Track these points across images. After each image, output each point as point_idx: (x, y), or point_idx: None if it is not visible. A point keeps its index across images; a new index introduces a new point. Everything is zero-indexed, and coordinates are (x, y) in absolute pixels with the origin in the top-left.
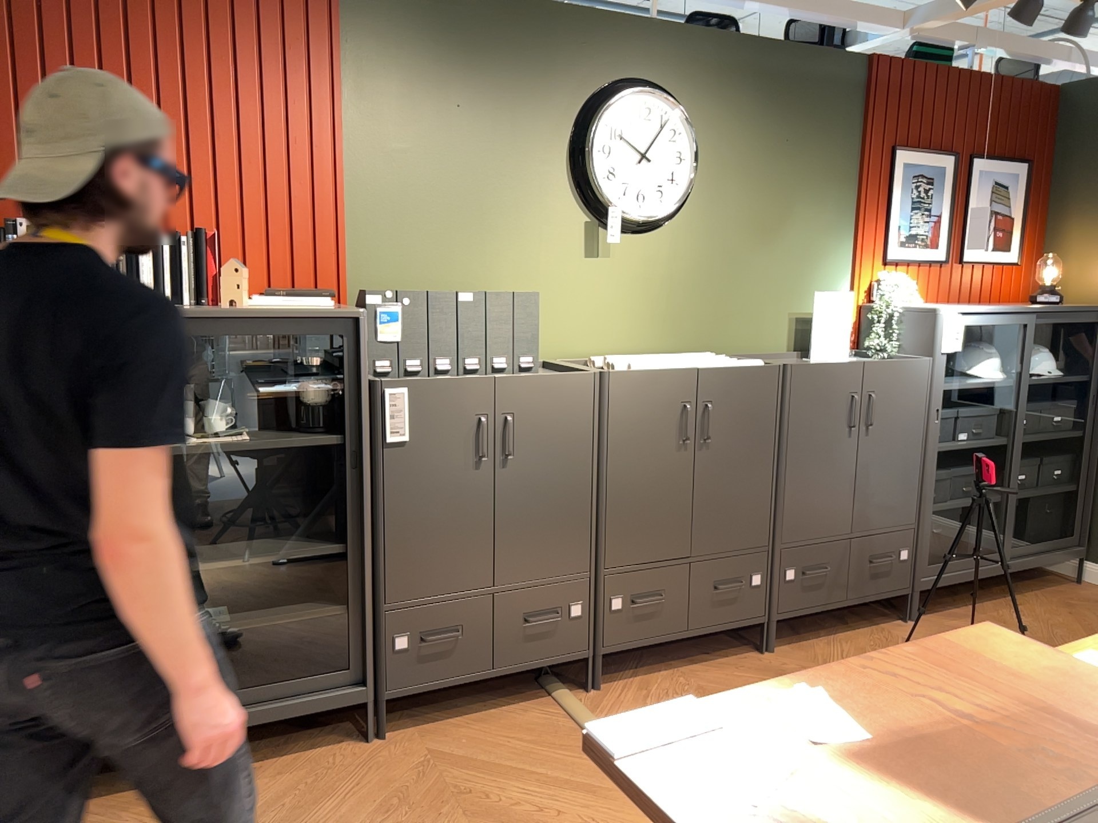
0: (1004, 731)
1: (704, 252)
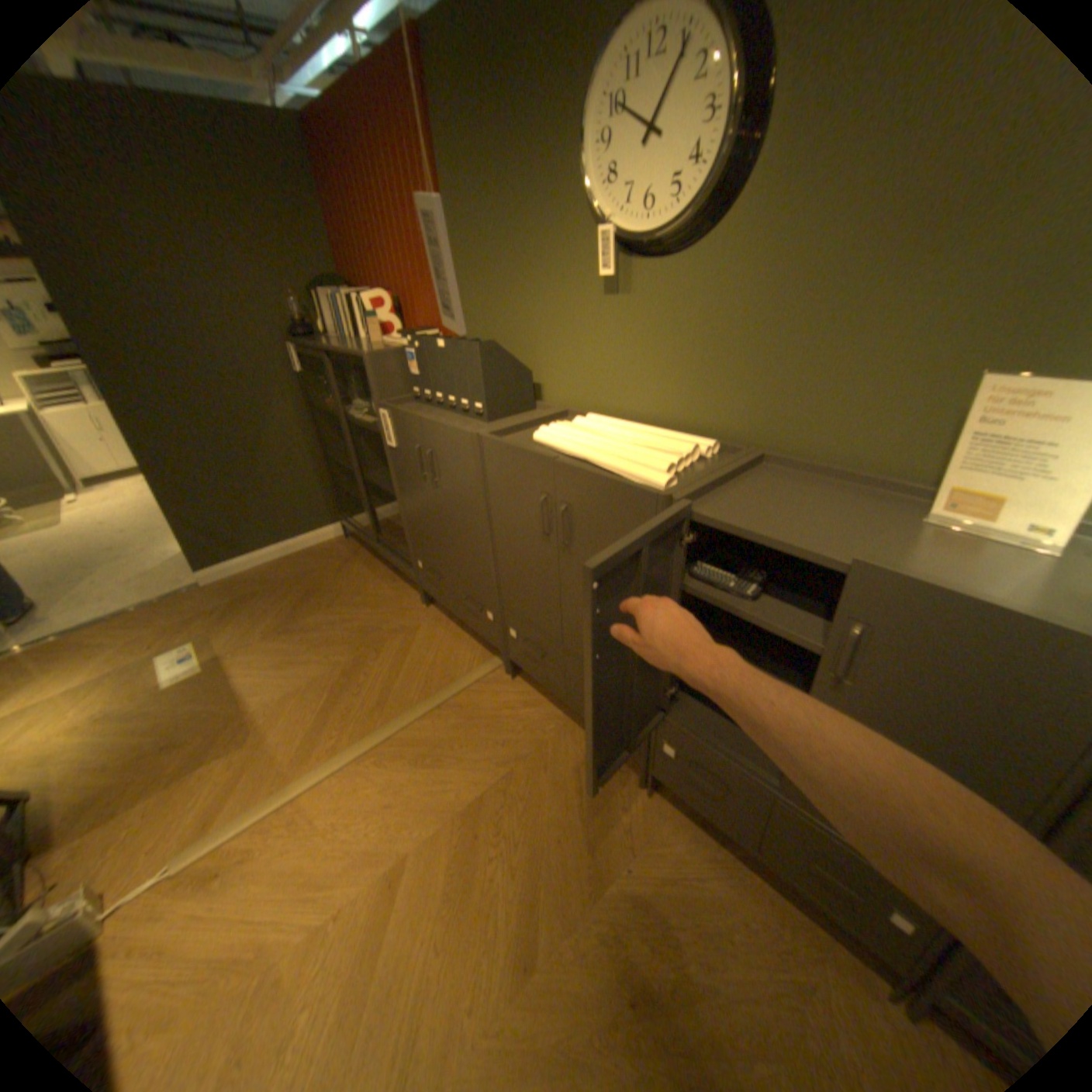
0: None
1: (766, 279)
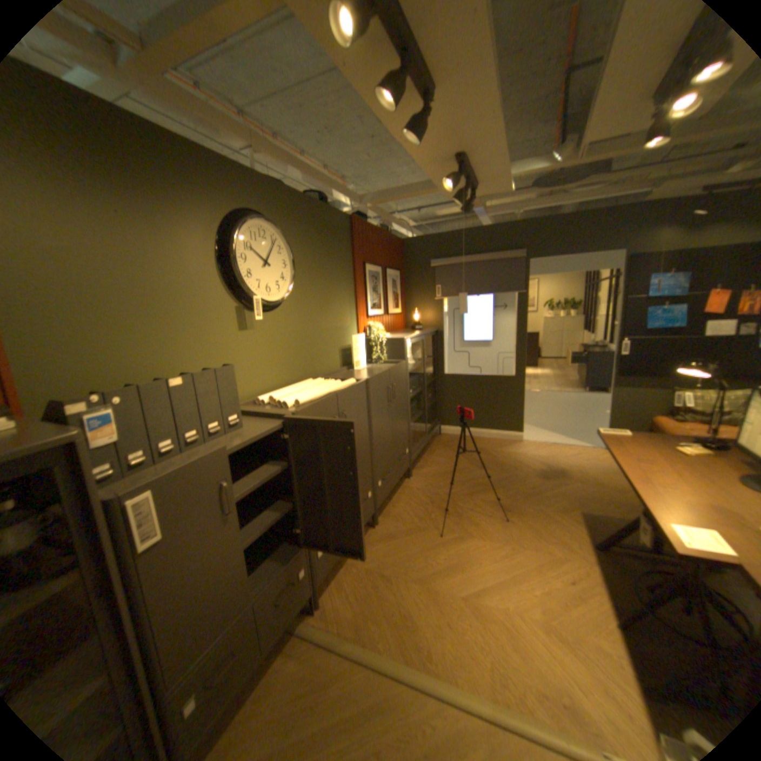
0: None
1: (300, 320)
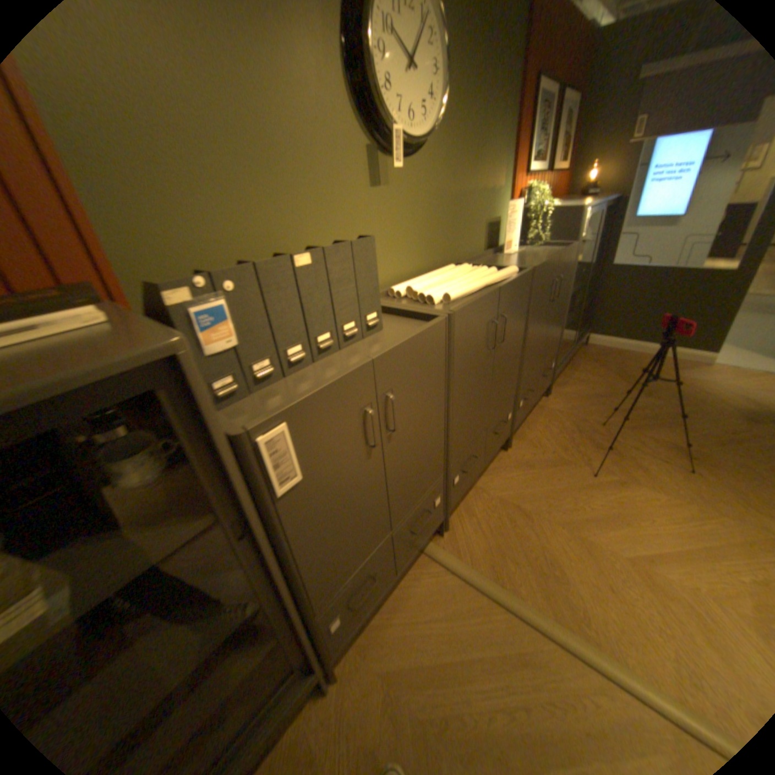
0: None
1: (445, 173)
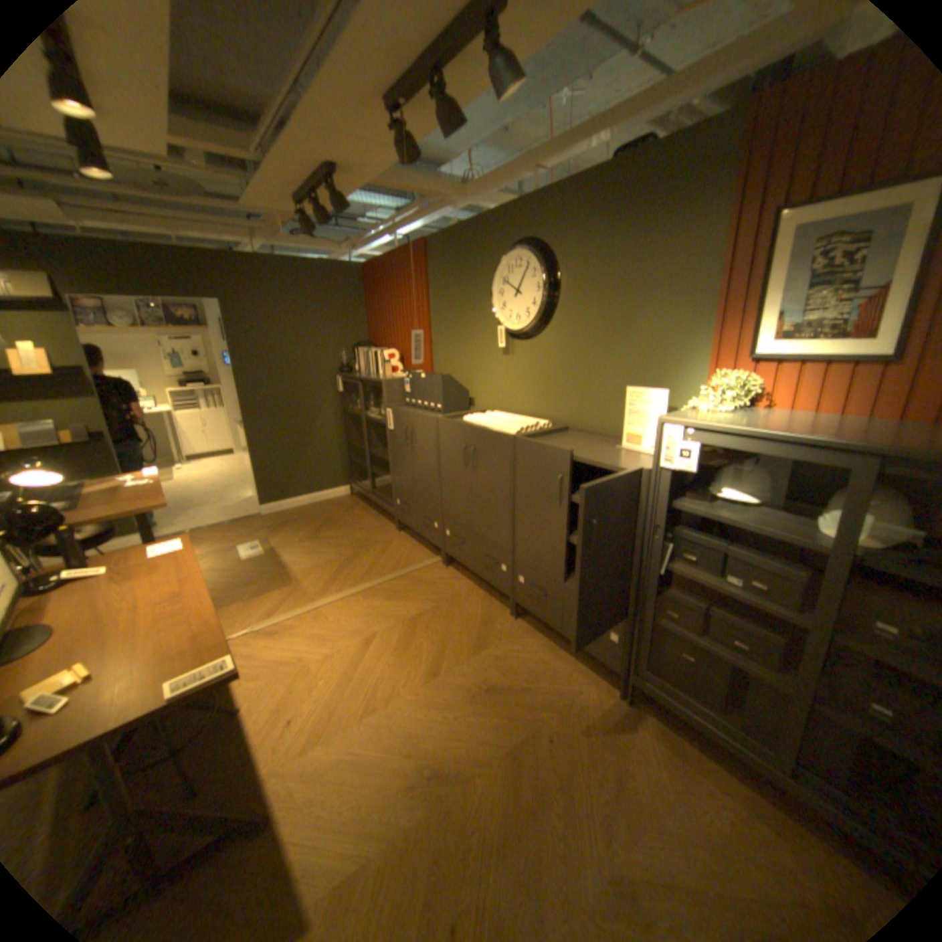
0: (117, 500)
1: (565, 351)
